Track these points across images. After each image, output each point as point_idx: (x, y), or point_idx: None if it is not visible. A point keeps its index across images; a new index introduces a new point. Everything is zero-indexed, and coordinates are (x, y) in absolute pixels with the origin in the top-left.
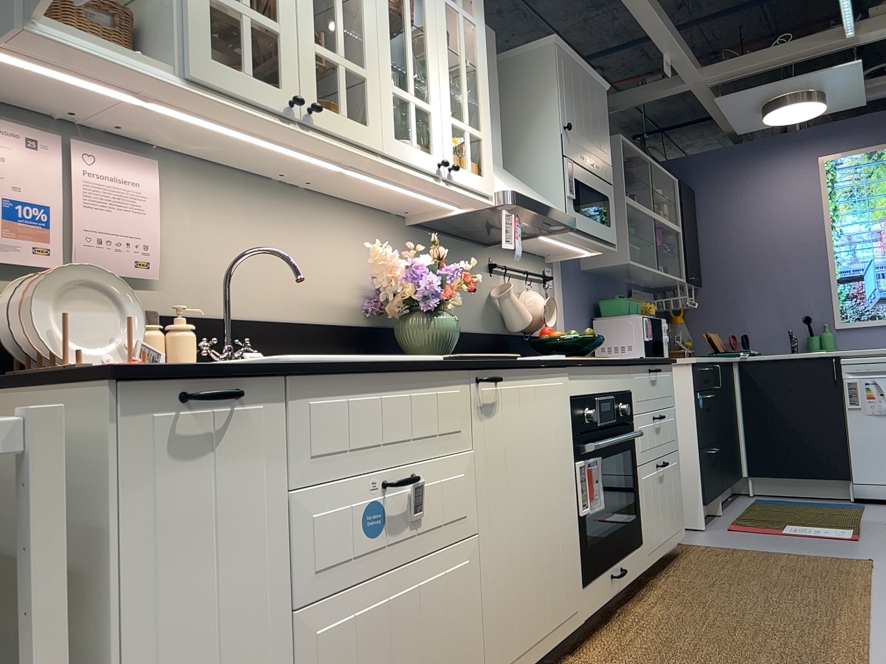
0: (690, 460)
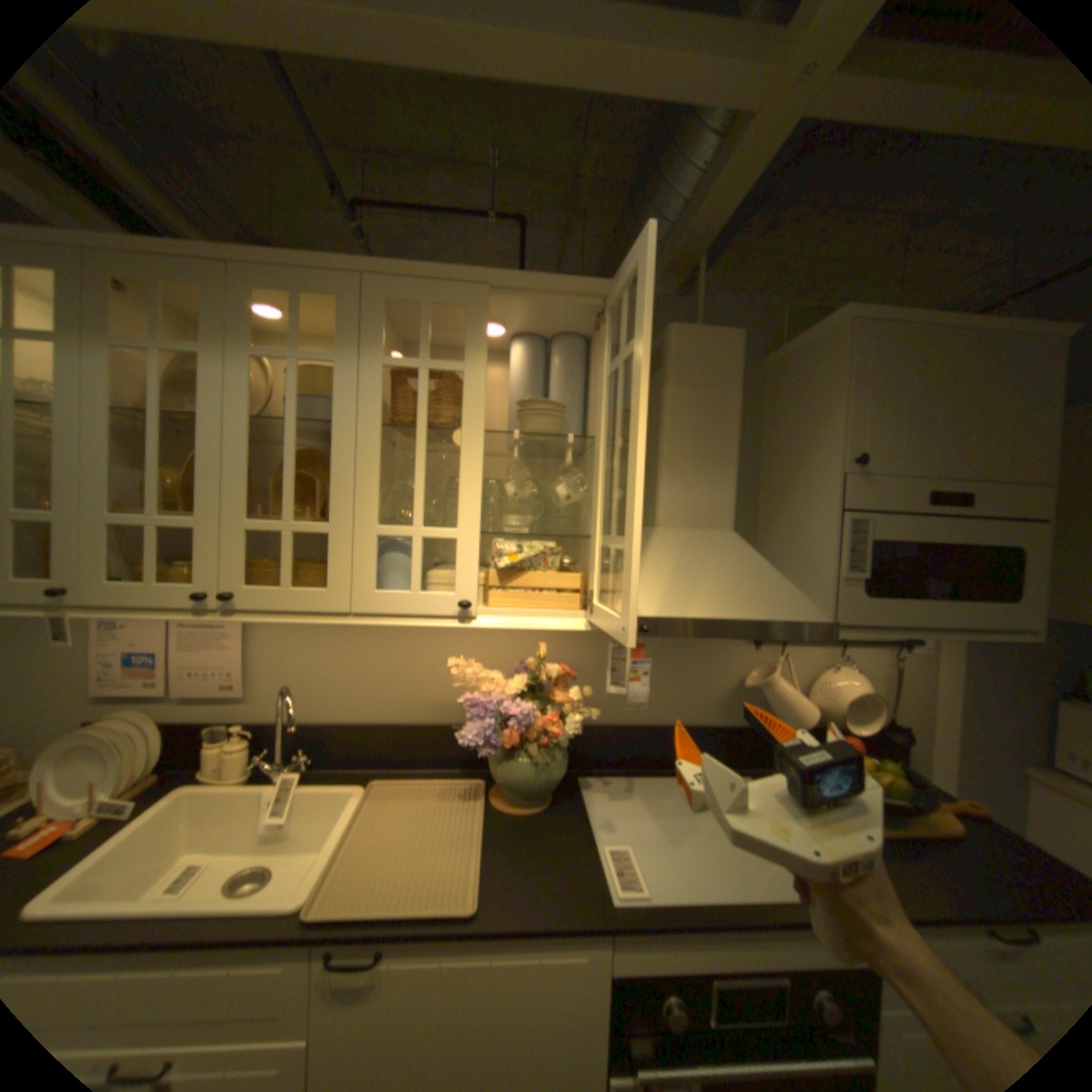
0: None
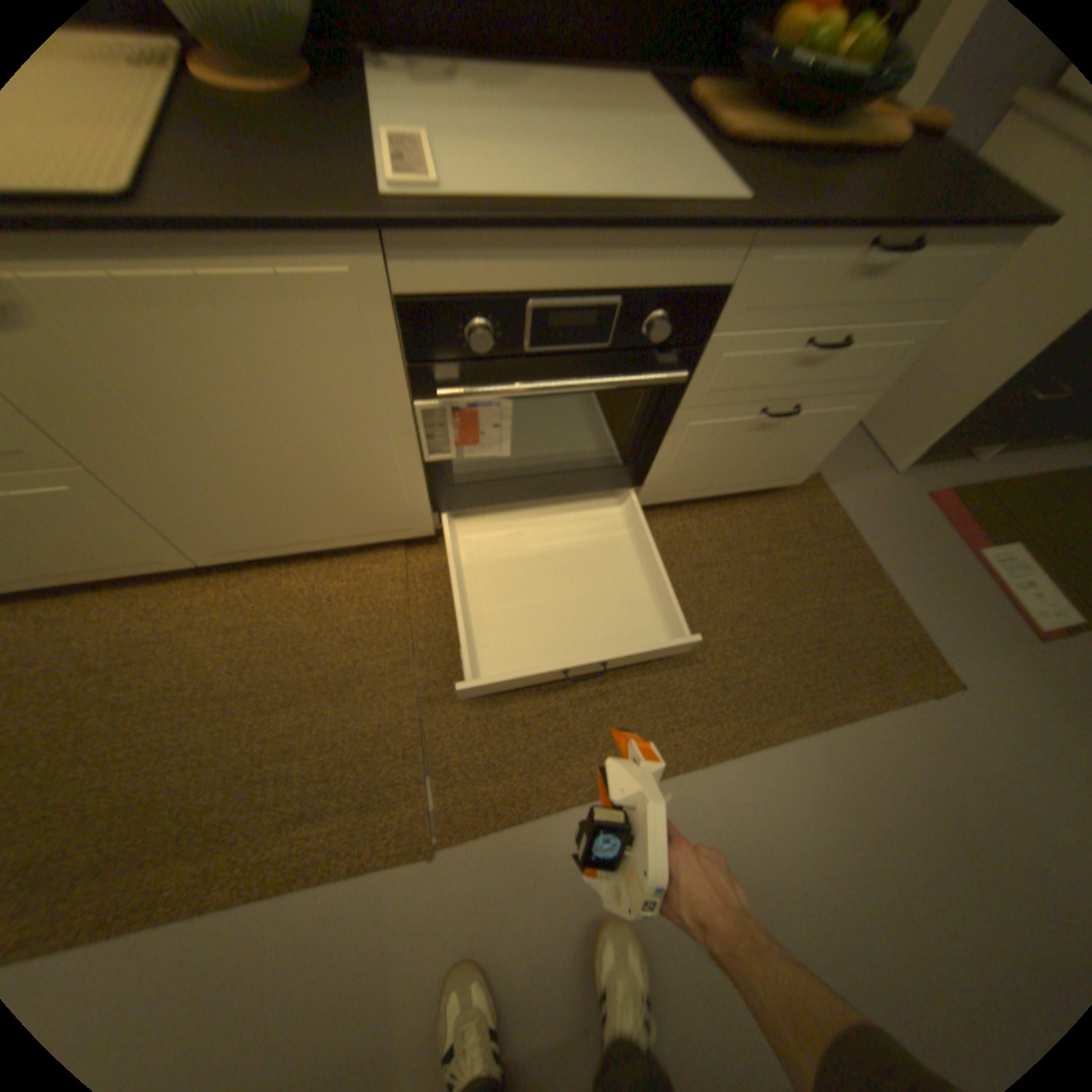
0: (973, 388)
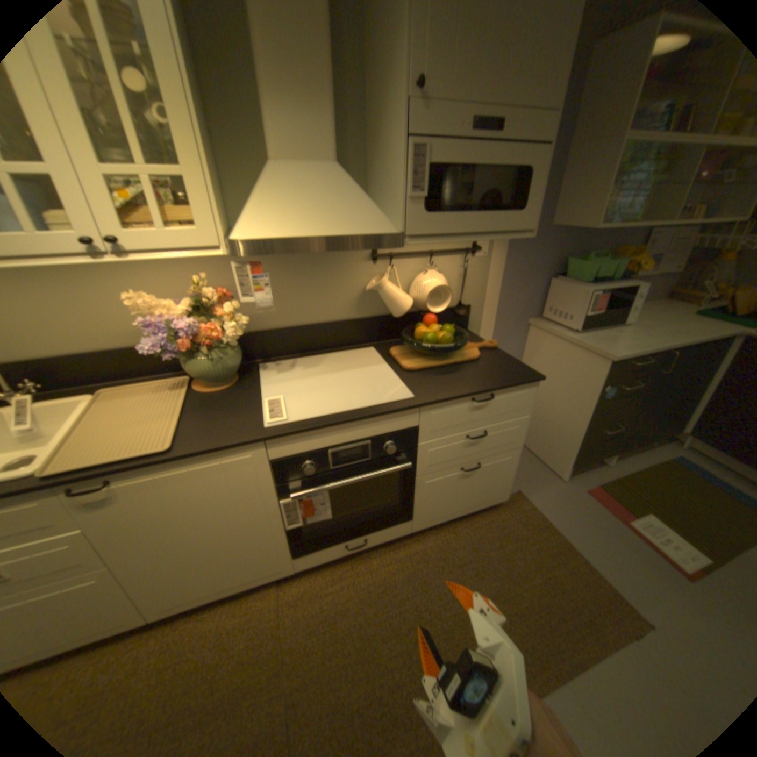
0: (575, 433)
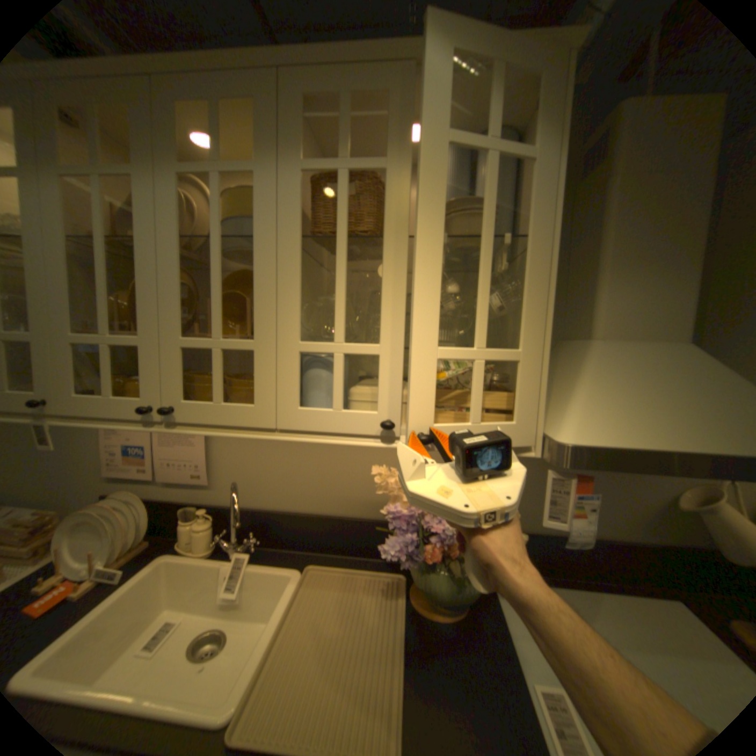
0: None
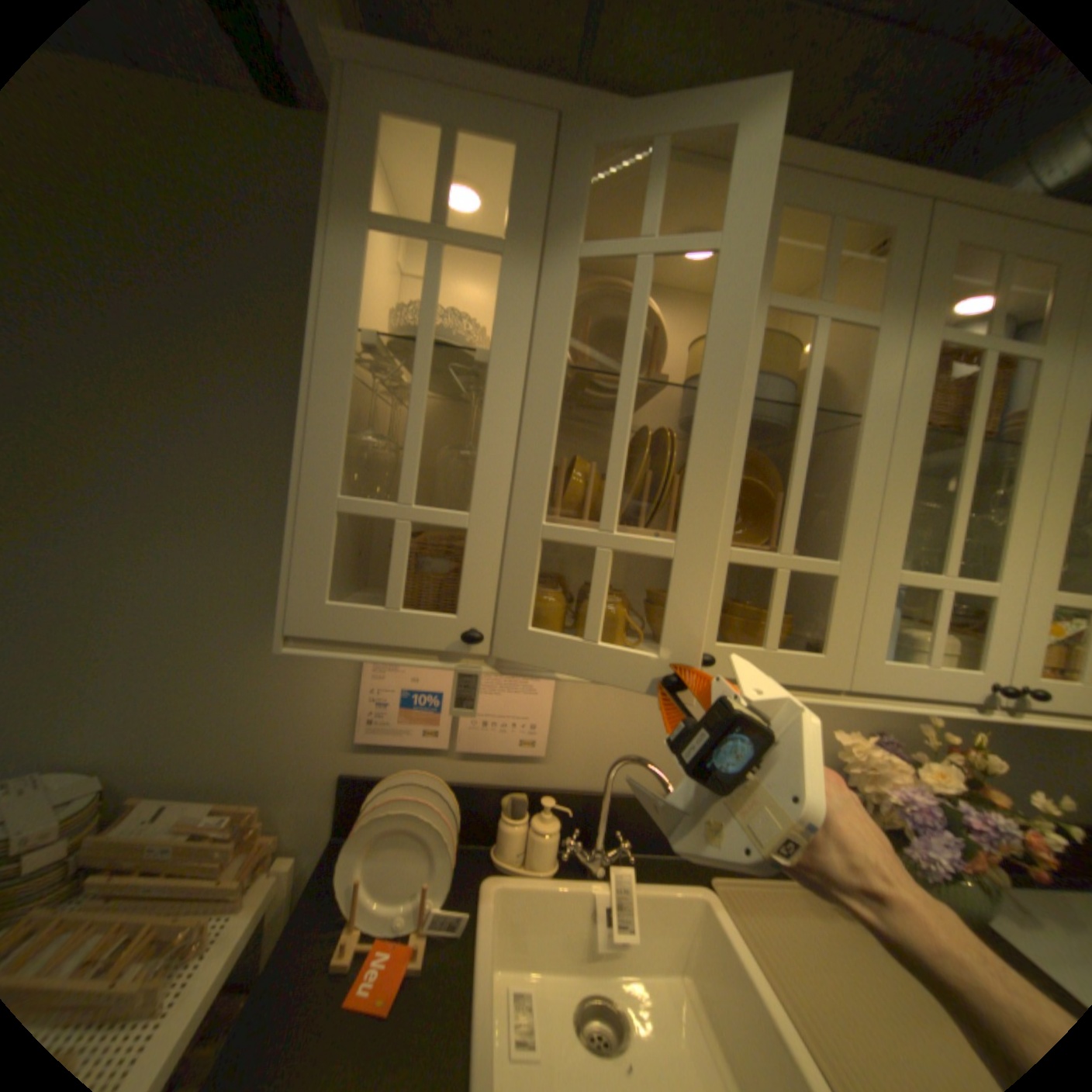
0: None
